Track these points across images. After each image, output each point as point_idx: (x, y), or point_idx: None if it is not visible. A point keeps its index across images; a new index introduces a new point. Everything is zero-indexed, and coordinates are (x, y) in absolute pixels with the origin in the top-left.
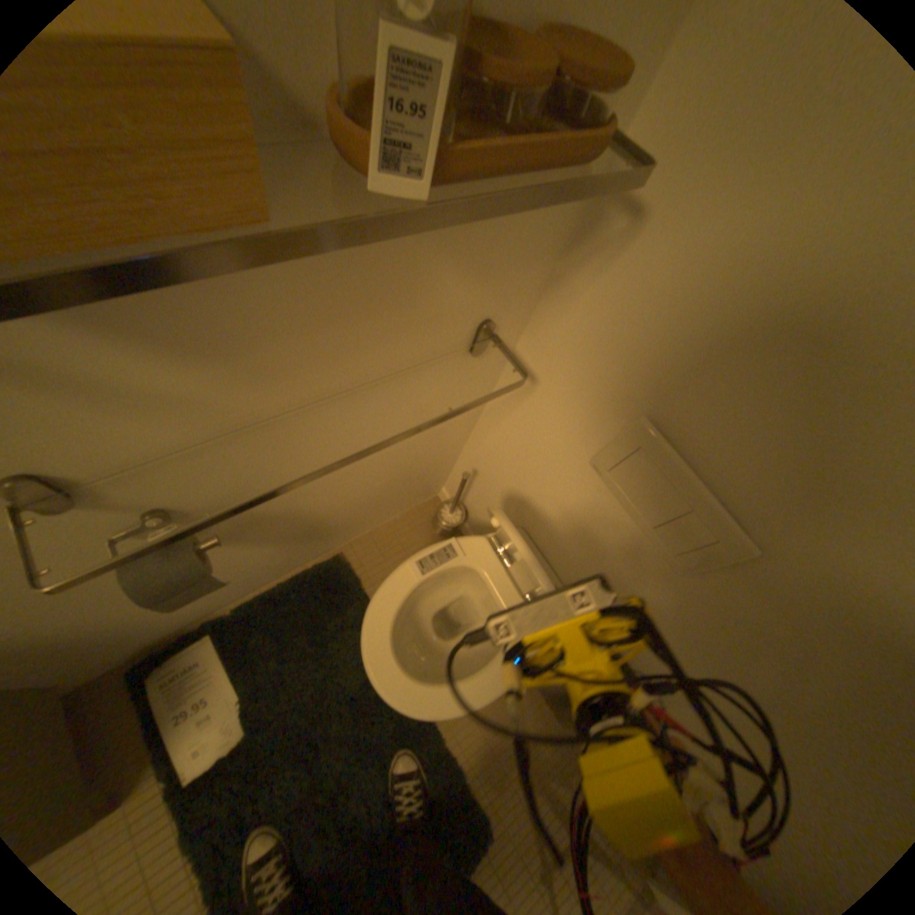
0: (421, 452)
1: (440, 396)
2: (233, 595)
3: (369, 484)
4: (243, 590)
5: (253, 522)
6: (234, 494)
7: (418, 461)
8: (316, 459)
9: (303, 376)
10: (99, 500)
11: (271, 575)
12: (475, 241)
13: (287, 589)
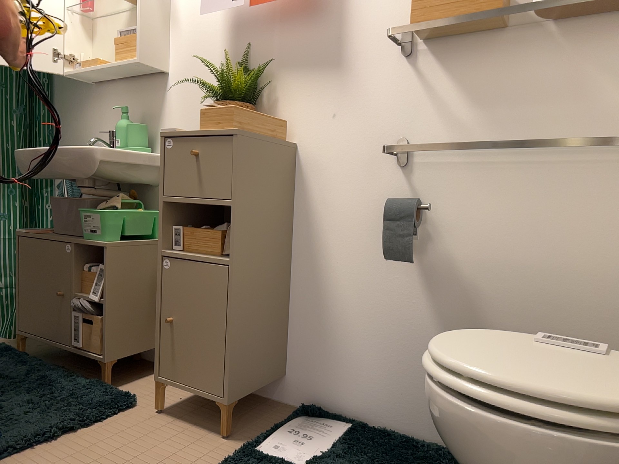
0: (609, 308)
1: (617, 210)
2: (391, 404)
3: (543, 318)
4: (399, 406)
5: (446, 271)
6: (449, 220)
7: (607, 328)
8: (502, 222)
9: (508, 133)
10: (409, 169)
11: (424, 413)
12: (616, 69)
13: (424, 440)
